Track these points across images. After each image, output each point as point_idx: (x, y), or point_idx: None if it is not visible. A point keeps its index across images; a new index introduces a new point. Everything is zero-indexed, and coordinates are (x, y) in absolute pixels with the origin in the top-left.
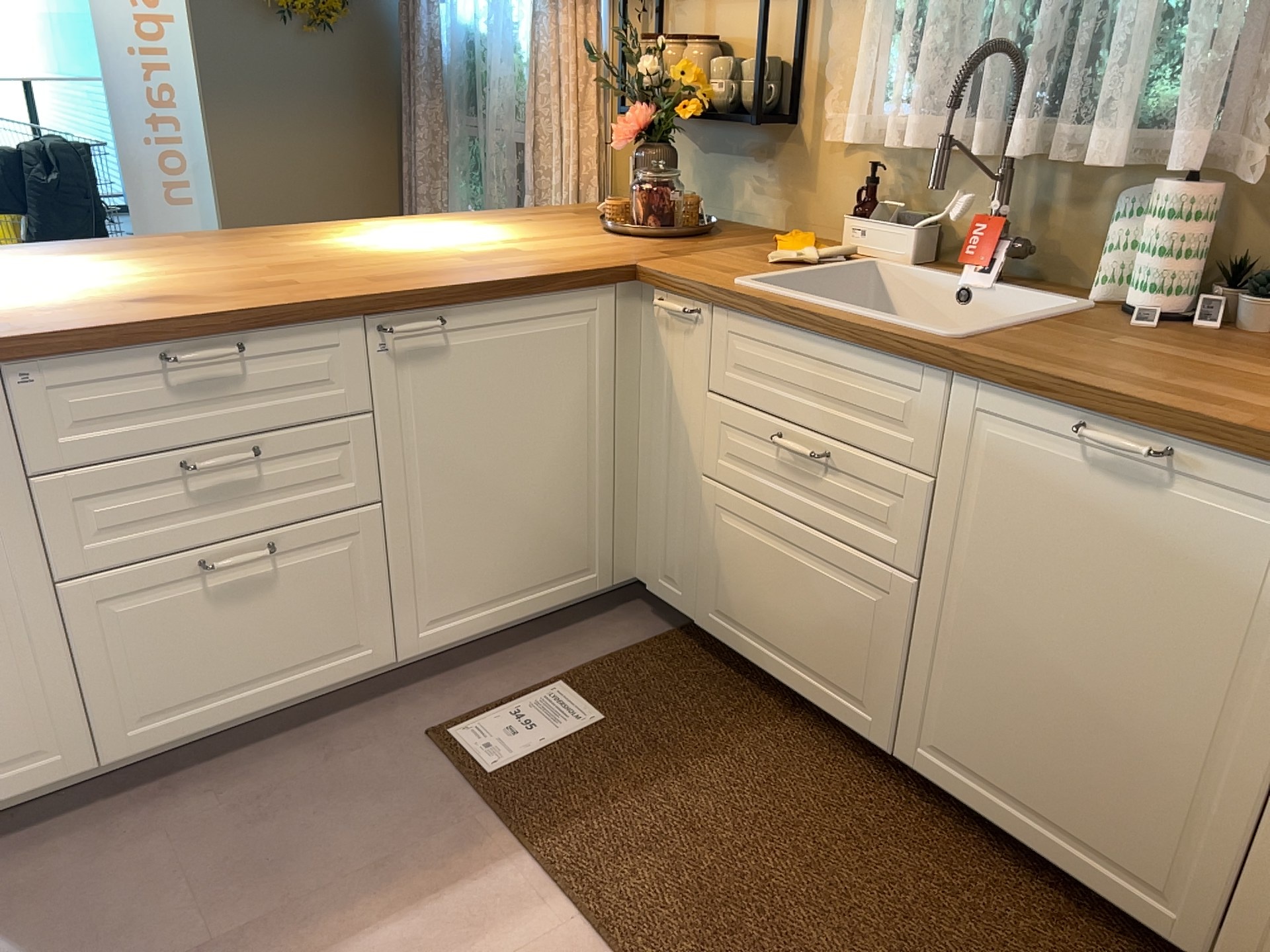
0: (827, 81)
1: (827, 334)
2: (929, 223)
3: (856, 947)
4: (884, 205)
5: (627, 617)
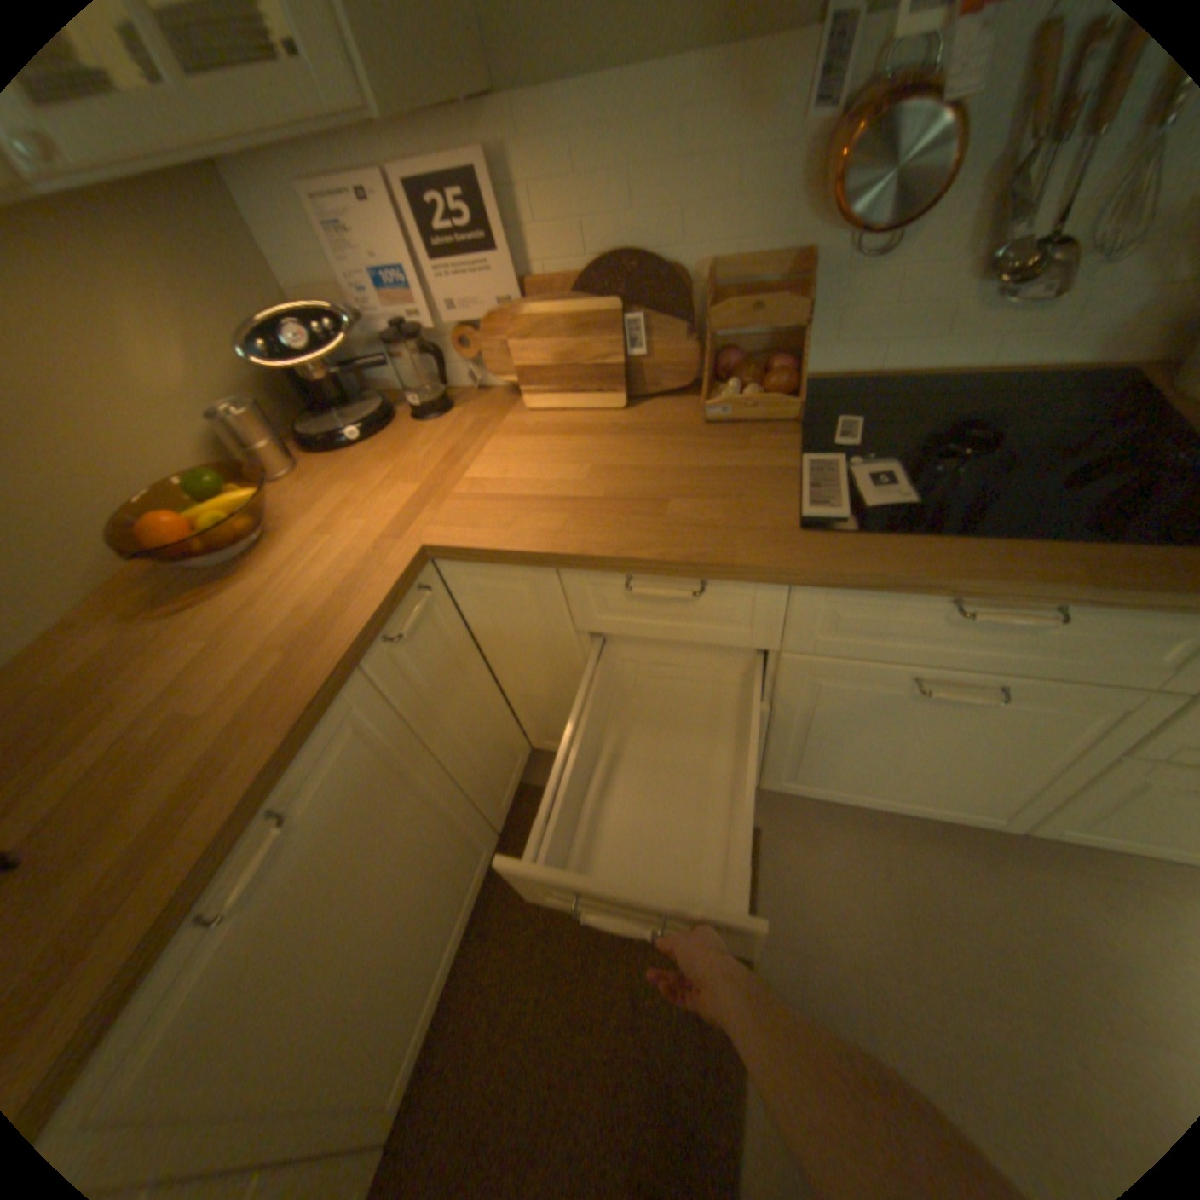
0: None
1: None
2: None
3: (584, 1063)
4: None
5: None
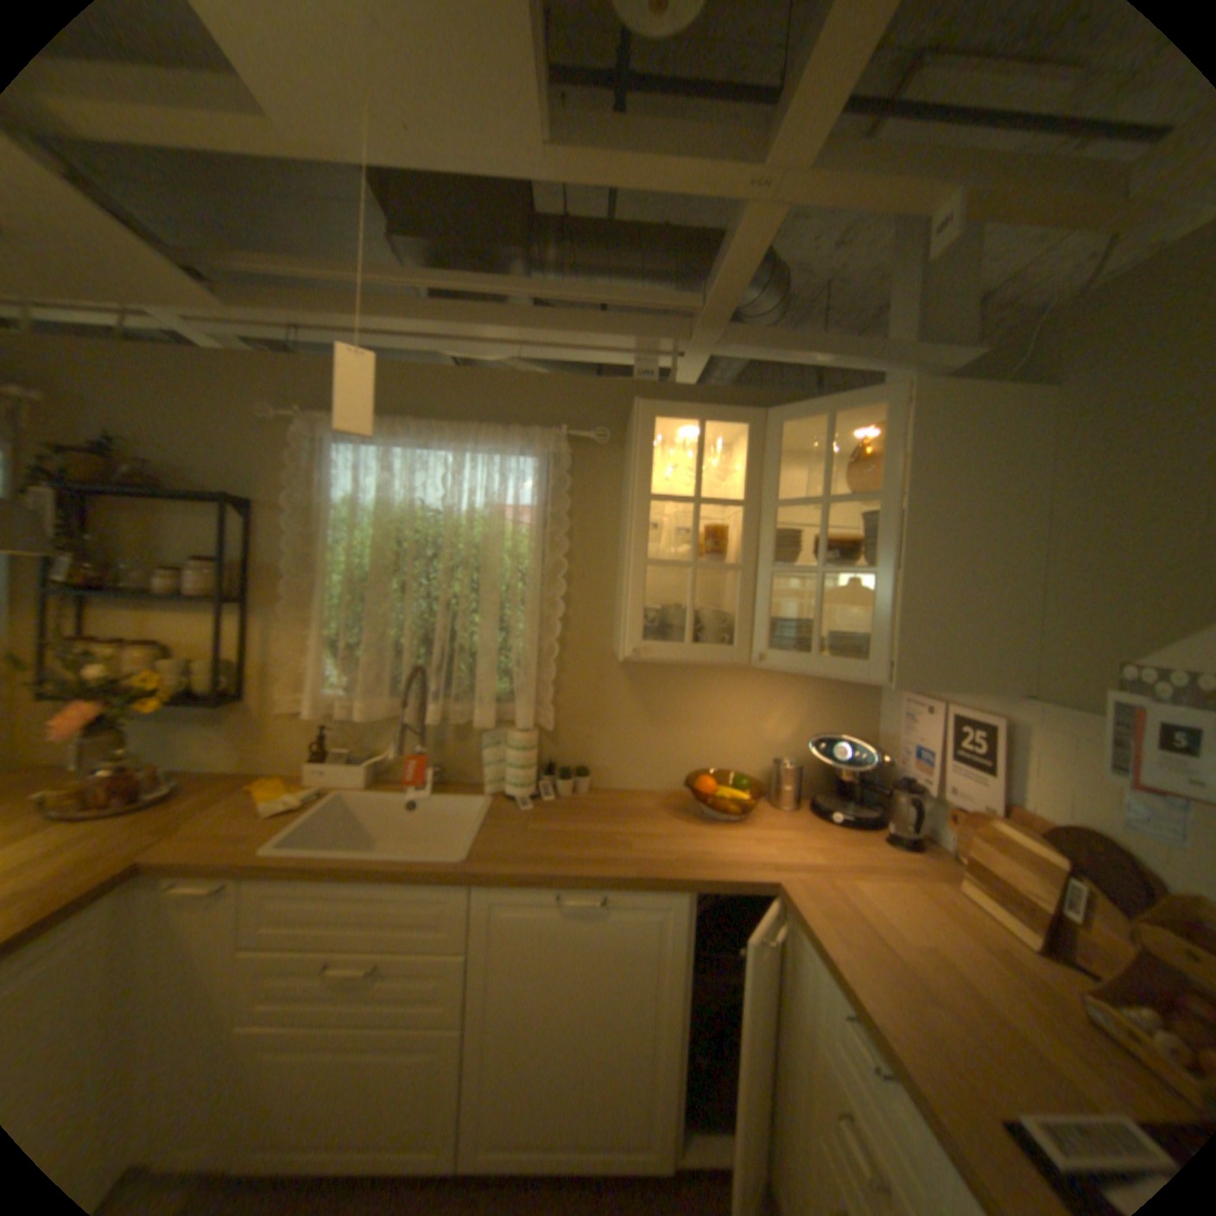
0: (269, 672)
1: (366, 884)
2: (372, 762)
3: None
4: (334, 752)
5: None
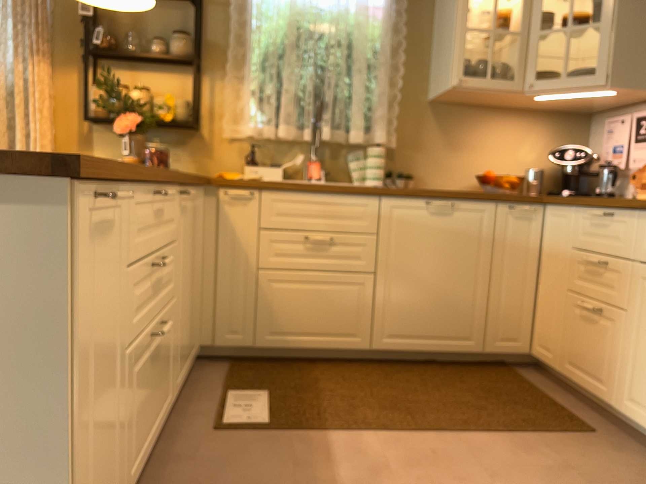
0: (217, 112)
1: (329, 191)
2: (287, 165)
3: (430, 396)
4: (262, 160)
5: (203, 367)
